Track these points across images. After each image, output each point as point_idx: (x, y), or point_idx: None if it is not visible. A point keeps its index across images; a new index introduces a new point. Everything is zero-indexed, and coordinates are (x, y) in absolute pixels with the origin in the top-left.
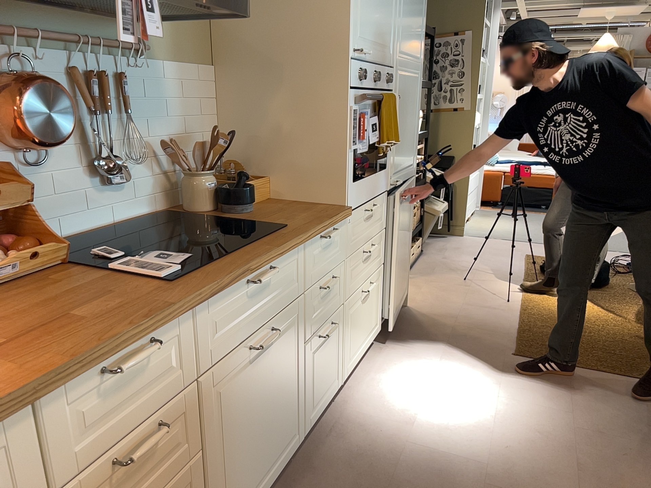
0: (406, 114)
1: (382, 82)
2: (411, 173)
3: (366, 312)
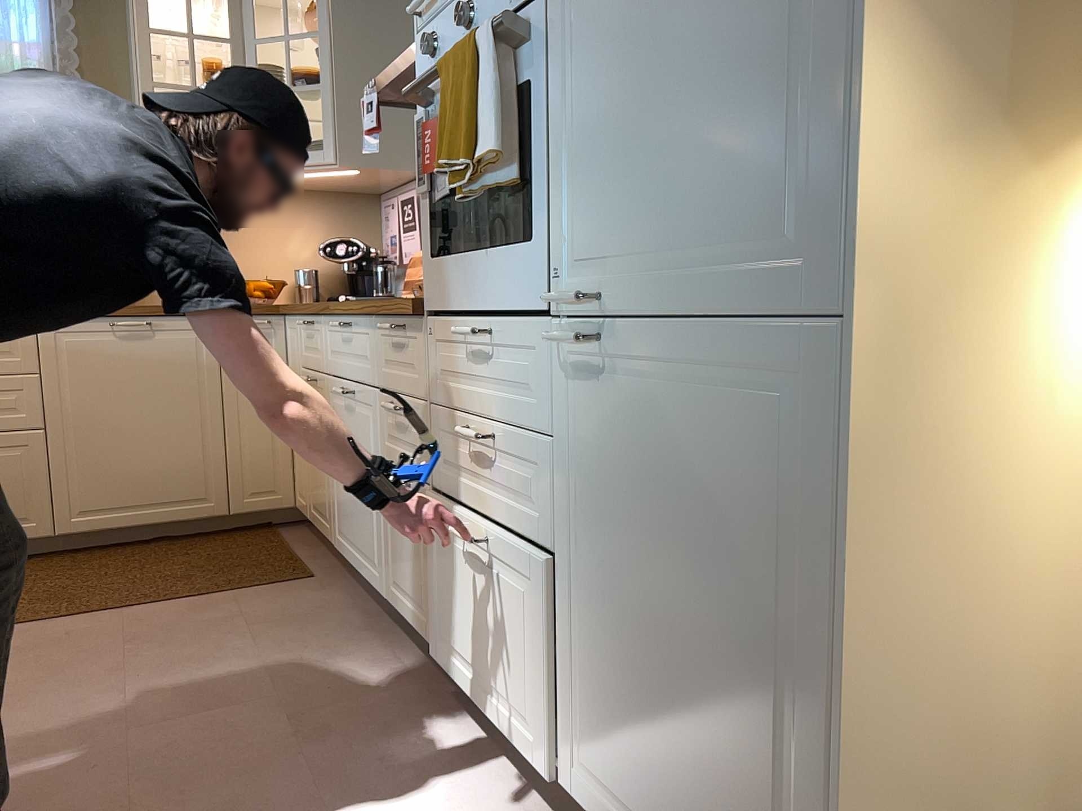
0: (661, 5)
1: (495, 6)
2: (779, 291)
3: (491, 606)
